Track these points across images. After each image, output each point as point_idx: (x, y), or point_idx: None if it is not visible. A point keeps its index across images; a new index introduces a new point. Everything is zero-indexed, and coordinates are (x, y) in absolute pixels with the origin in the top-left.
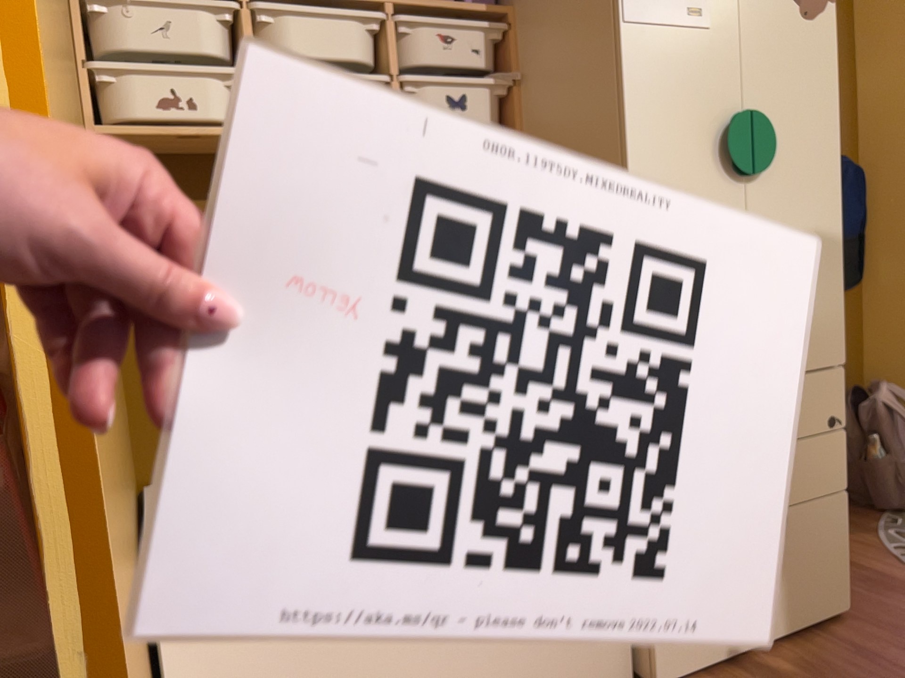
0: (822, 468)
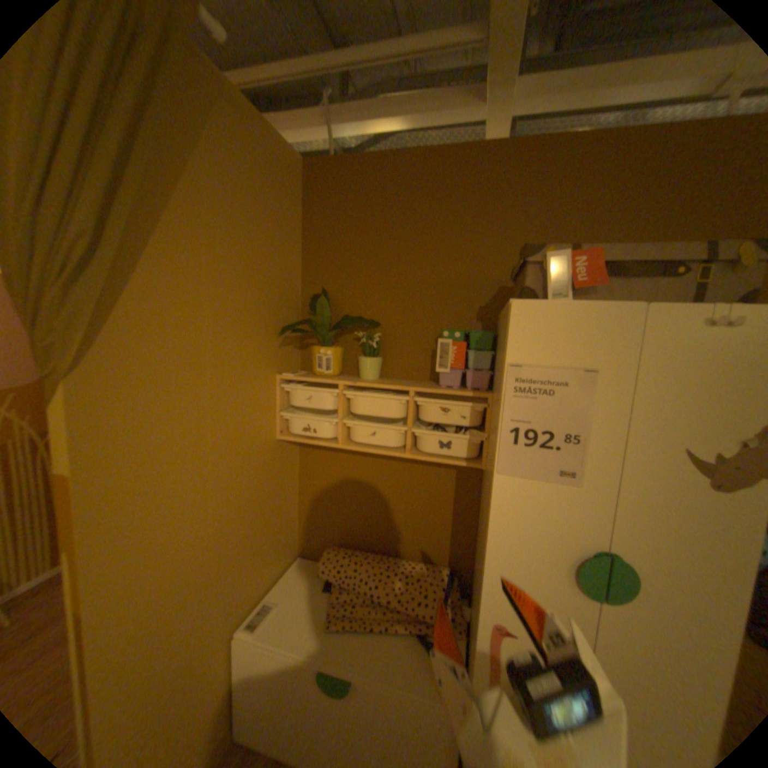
0: None
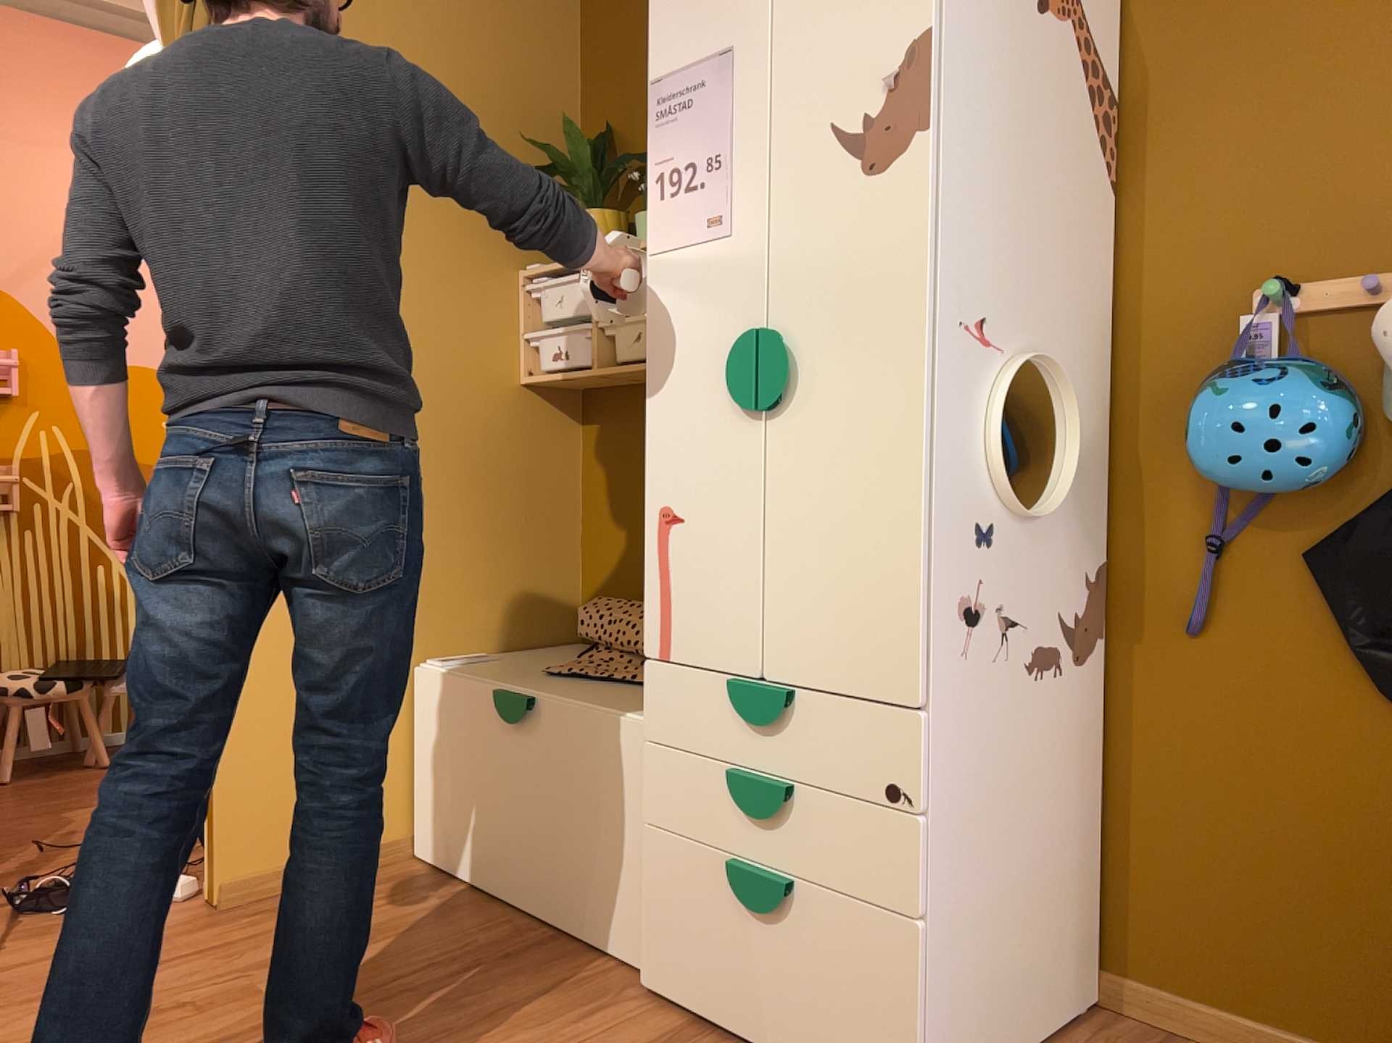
0: (868, 858)
